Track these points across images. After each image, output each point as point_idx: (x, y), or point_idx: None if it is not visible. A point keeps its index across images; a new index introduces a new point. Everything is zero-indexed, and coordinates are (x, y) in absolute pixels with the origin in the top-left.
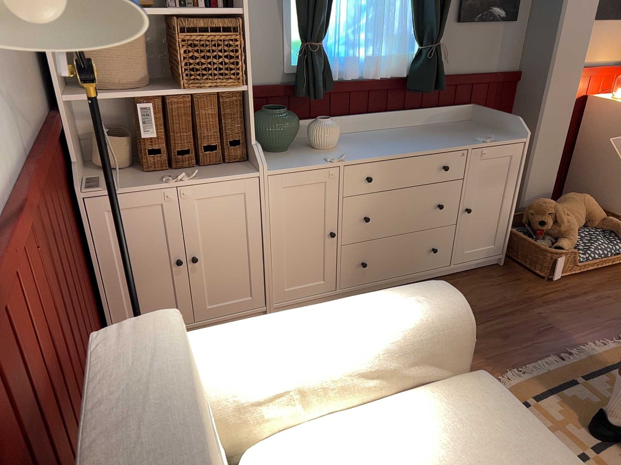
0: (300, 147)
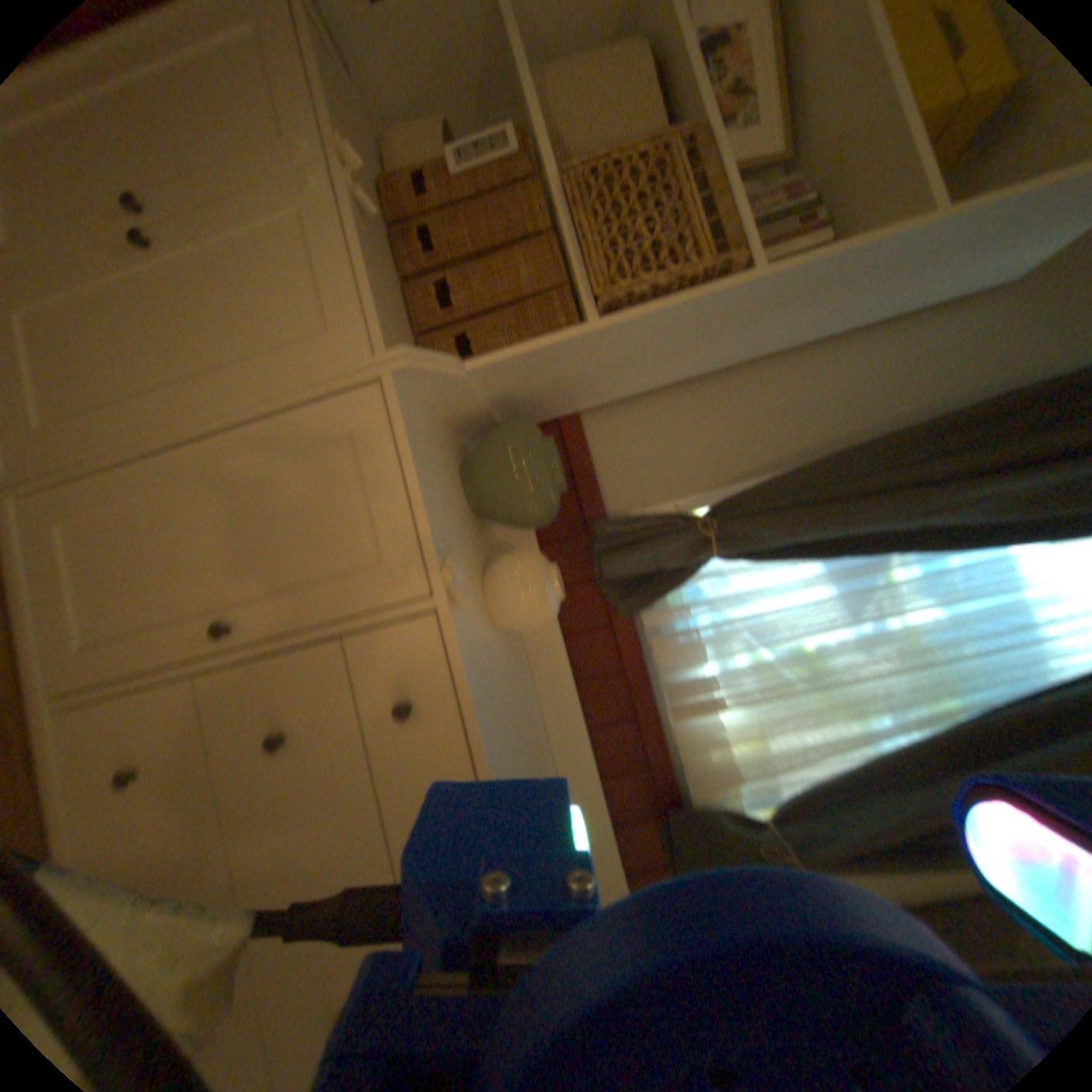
0: (483, 551)
